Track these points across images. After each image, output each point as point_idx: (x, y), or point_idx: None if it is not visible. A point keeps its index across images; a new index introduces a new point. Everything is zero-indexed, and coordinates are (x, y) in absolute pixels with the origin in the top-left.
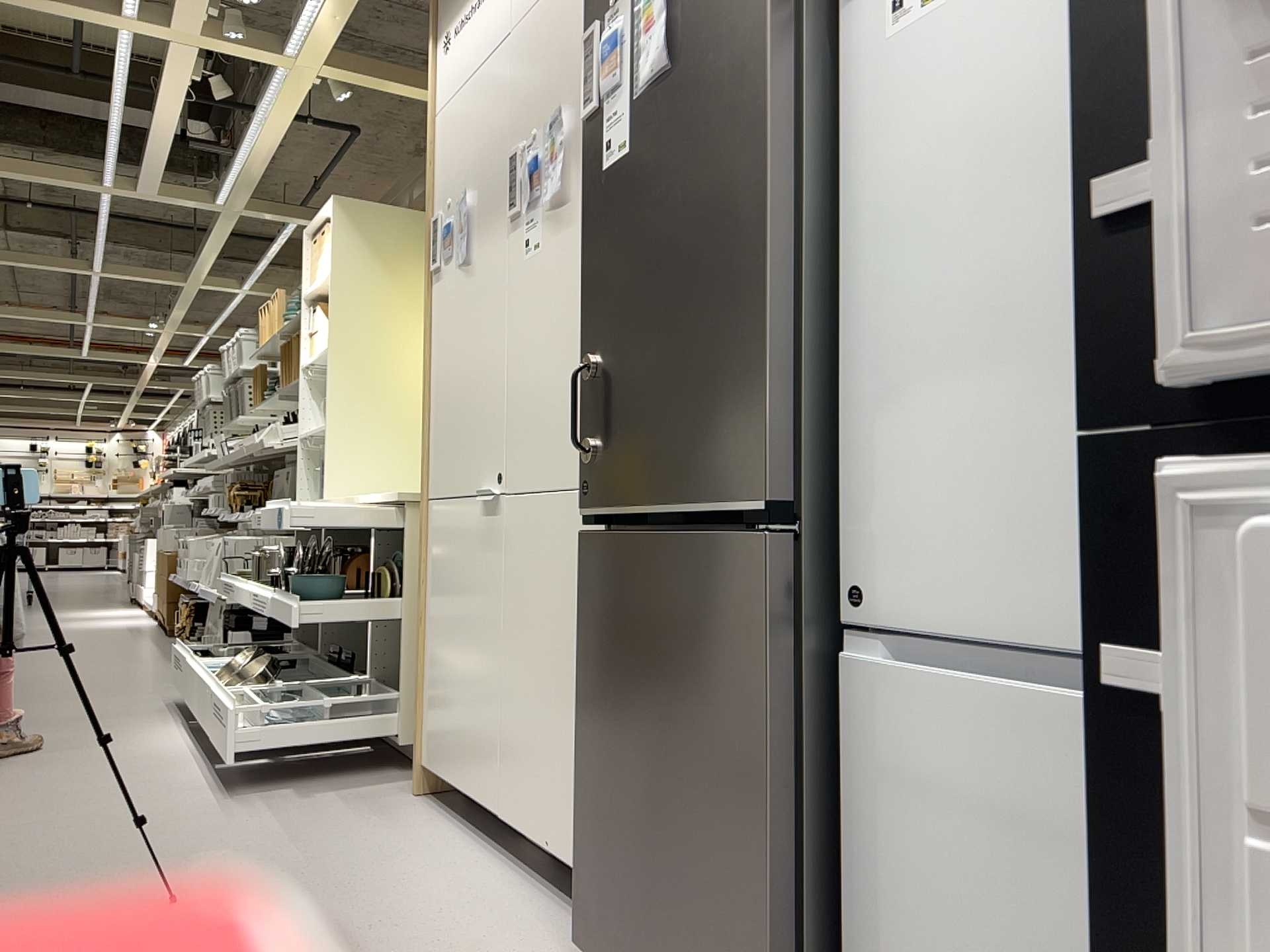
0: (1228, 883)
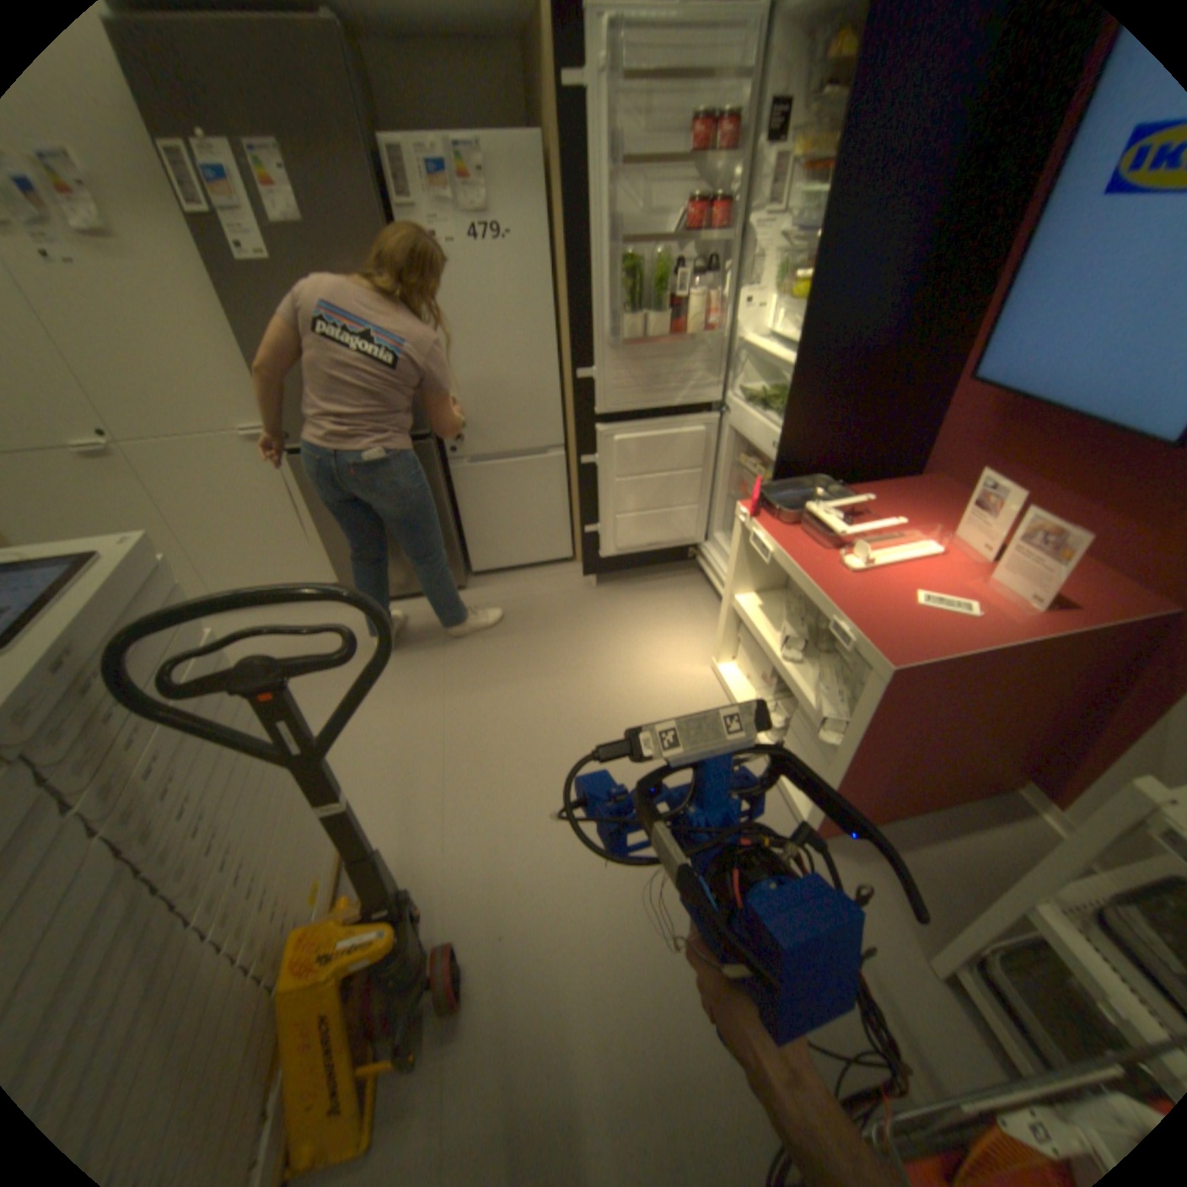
0: (601, 485)
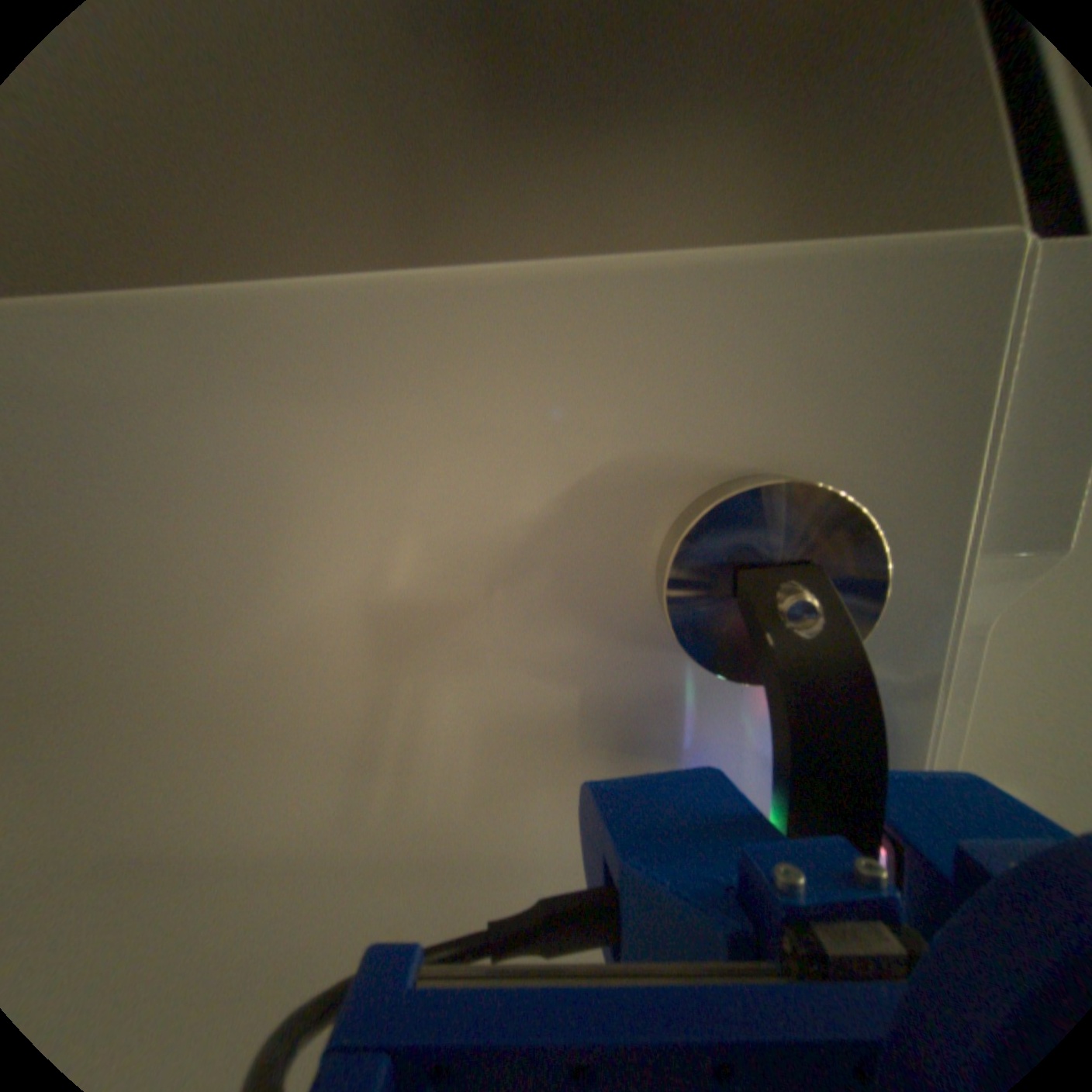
0: None
